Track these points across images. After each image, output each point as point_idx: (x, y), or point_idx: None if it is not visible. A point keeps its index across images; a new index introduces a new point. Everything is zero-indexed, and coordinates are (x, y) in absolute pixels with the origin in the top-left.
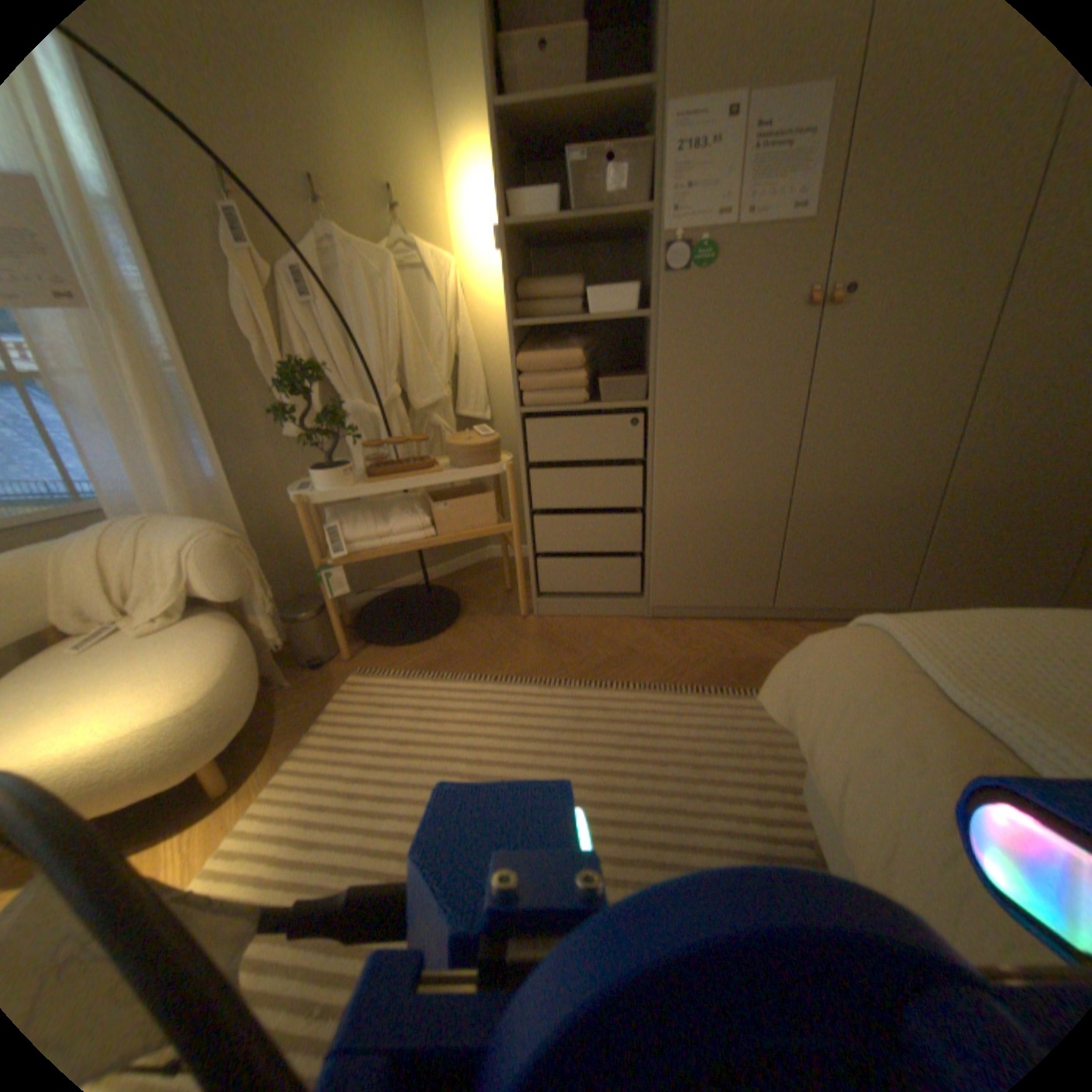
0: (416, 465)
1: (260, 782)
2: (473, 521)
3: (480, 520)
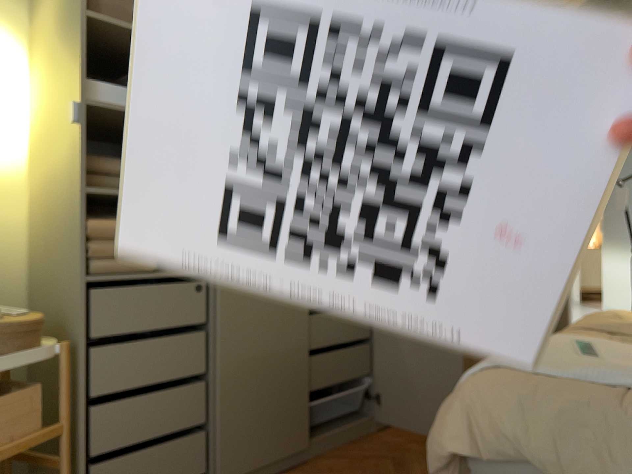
0: None
1: None
2: (9, 434)
3: (18, 430)
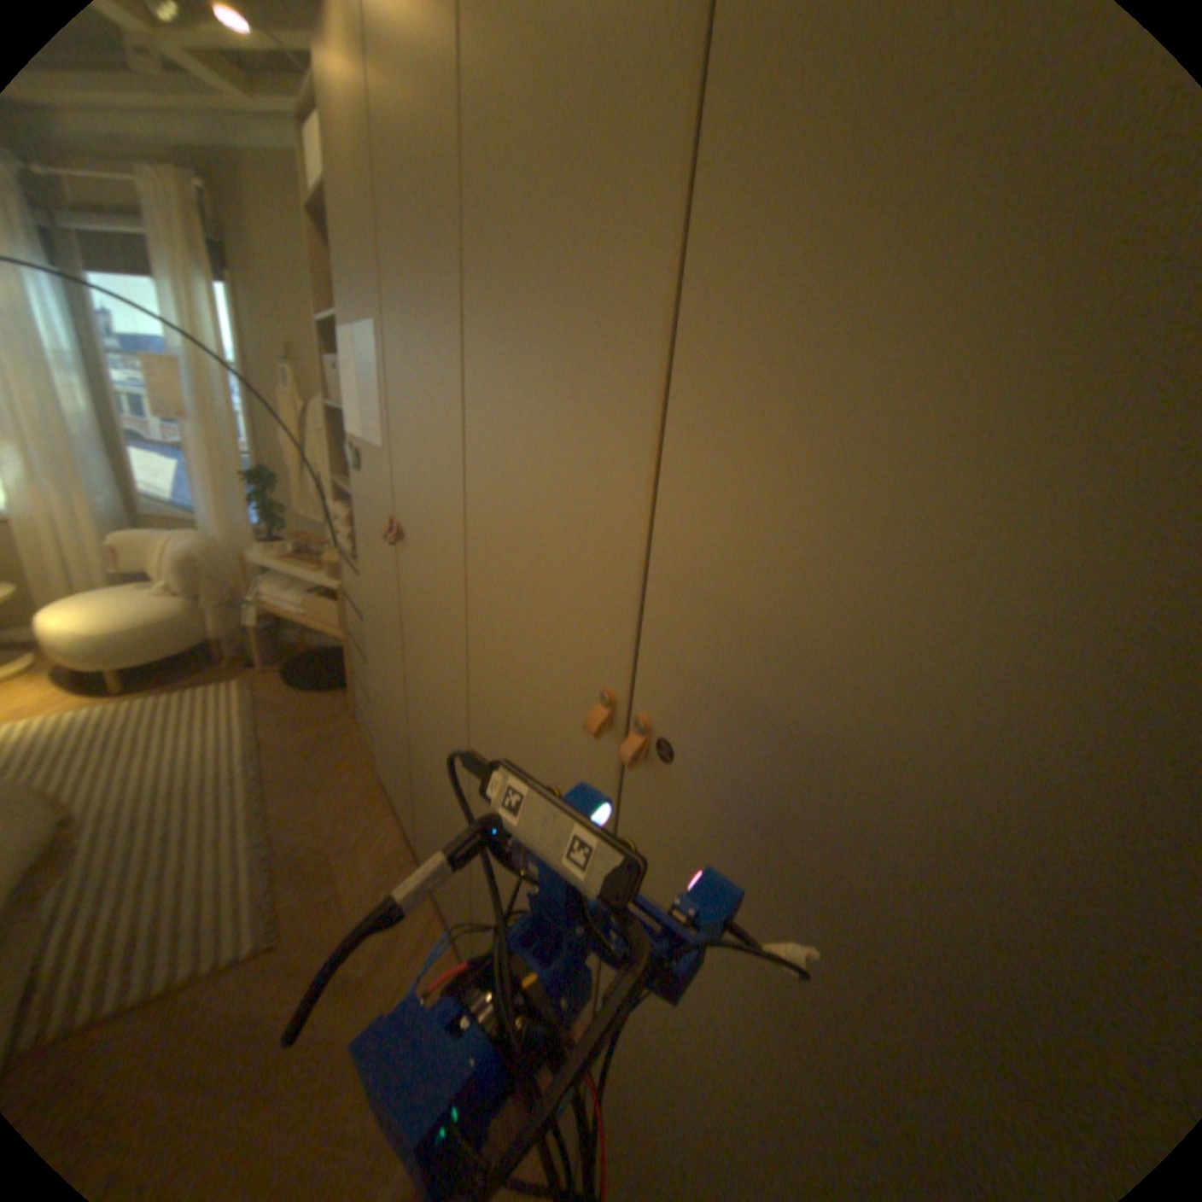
0: (312, 563)
1: (125, 703)
2: (325, 621)
3: (330, 623)
